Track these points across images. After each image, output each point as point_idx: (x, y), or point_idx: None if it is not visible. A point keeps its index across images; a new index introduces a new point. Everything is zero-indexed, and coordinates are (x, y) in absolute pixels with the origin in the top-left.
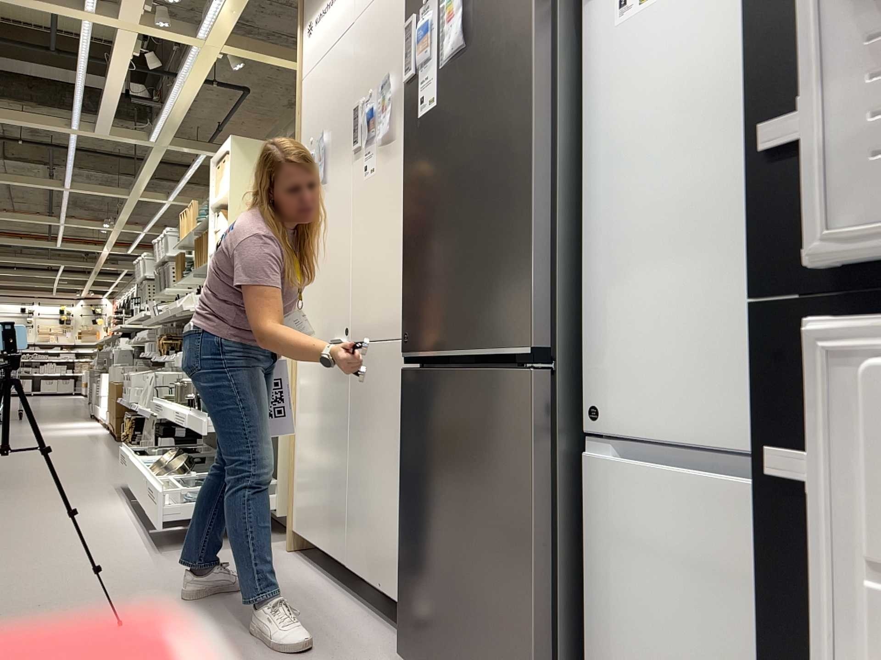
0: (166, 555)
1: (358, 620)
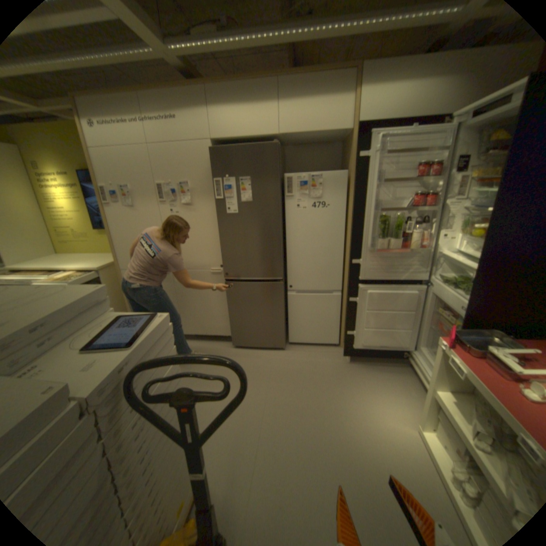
0: None
1: (202, 344)
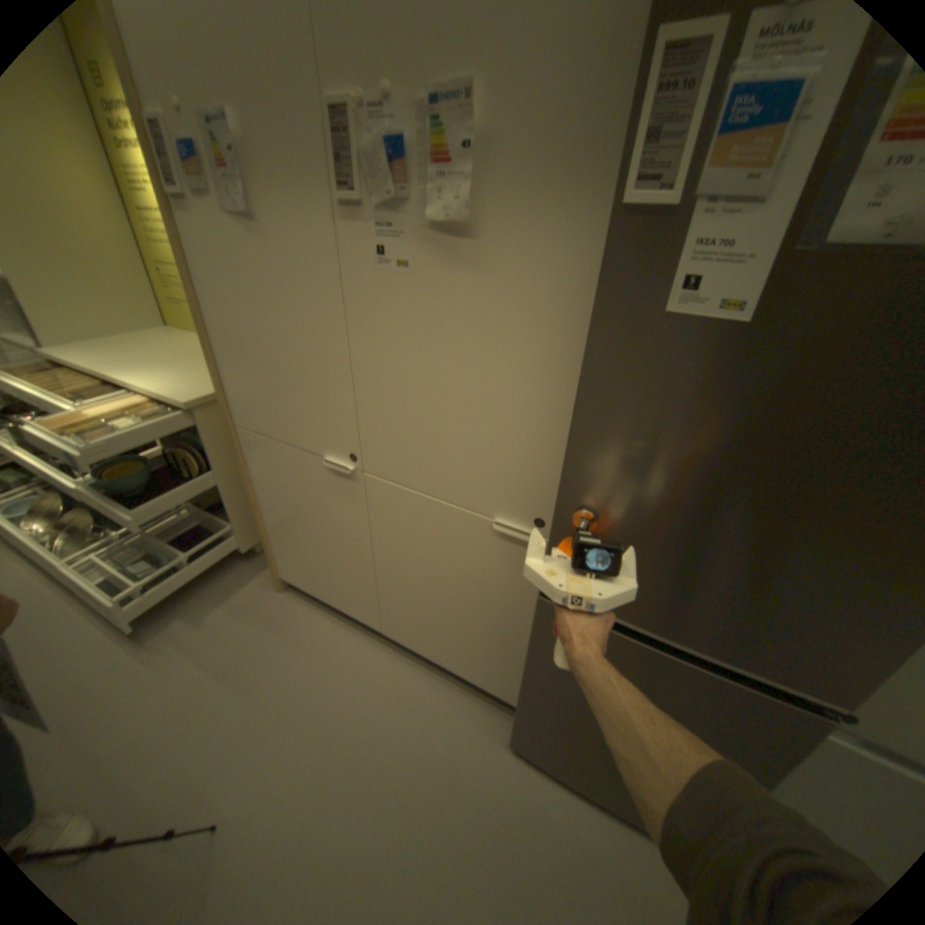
0: (152, 648)
1: (424, 685)
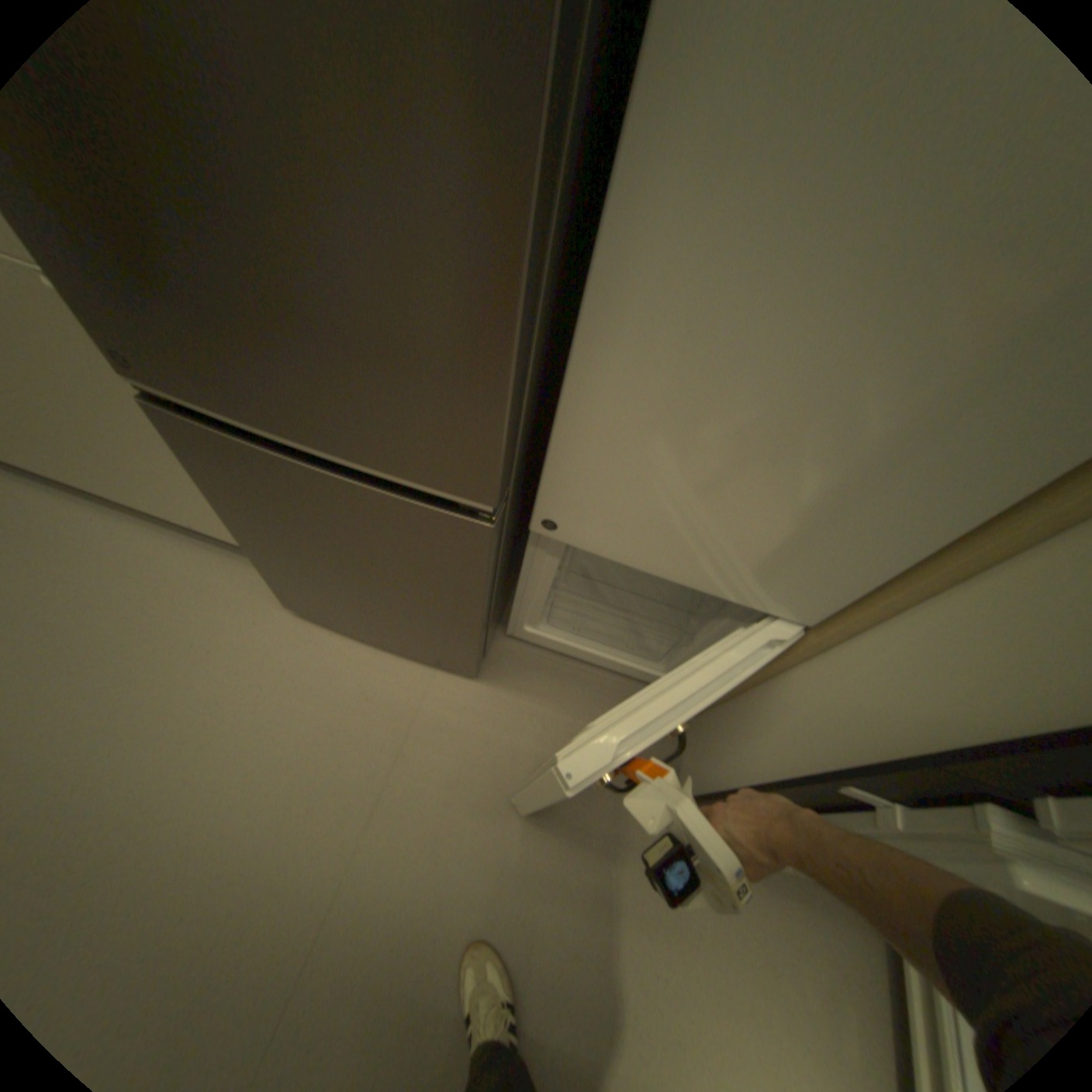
0: None
1: (183, 554)
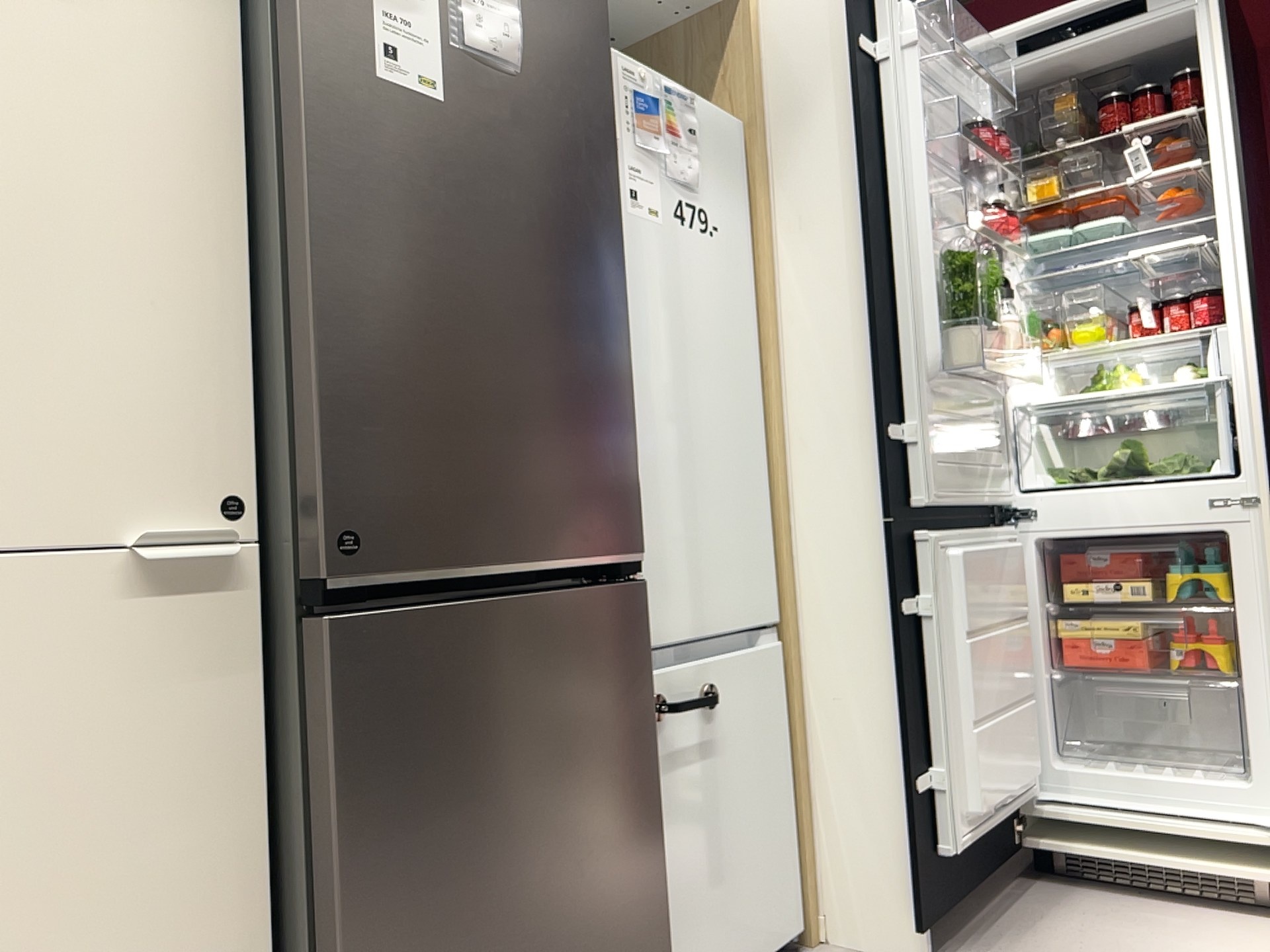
0: None
1: None
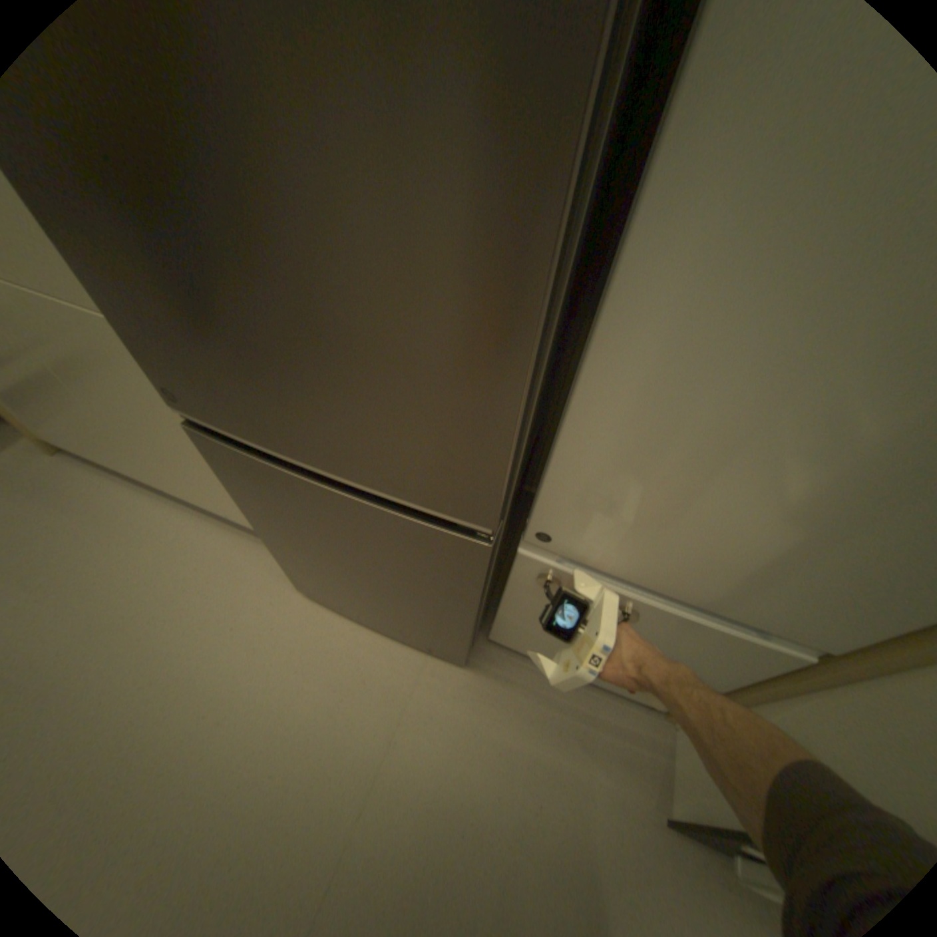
0: None
1: (219, 539)
